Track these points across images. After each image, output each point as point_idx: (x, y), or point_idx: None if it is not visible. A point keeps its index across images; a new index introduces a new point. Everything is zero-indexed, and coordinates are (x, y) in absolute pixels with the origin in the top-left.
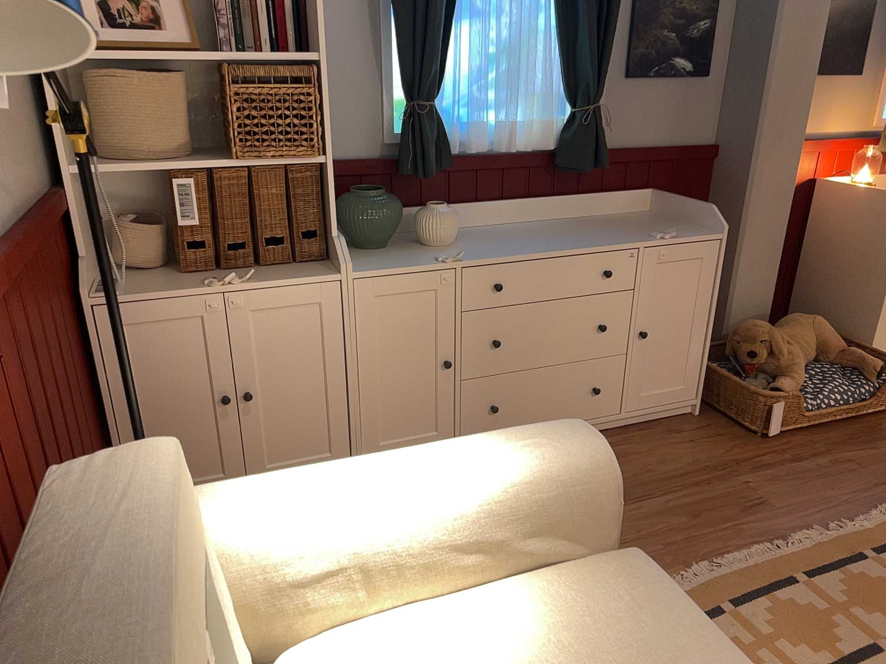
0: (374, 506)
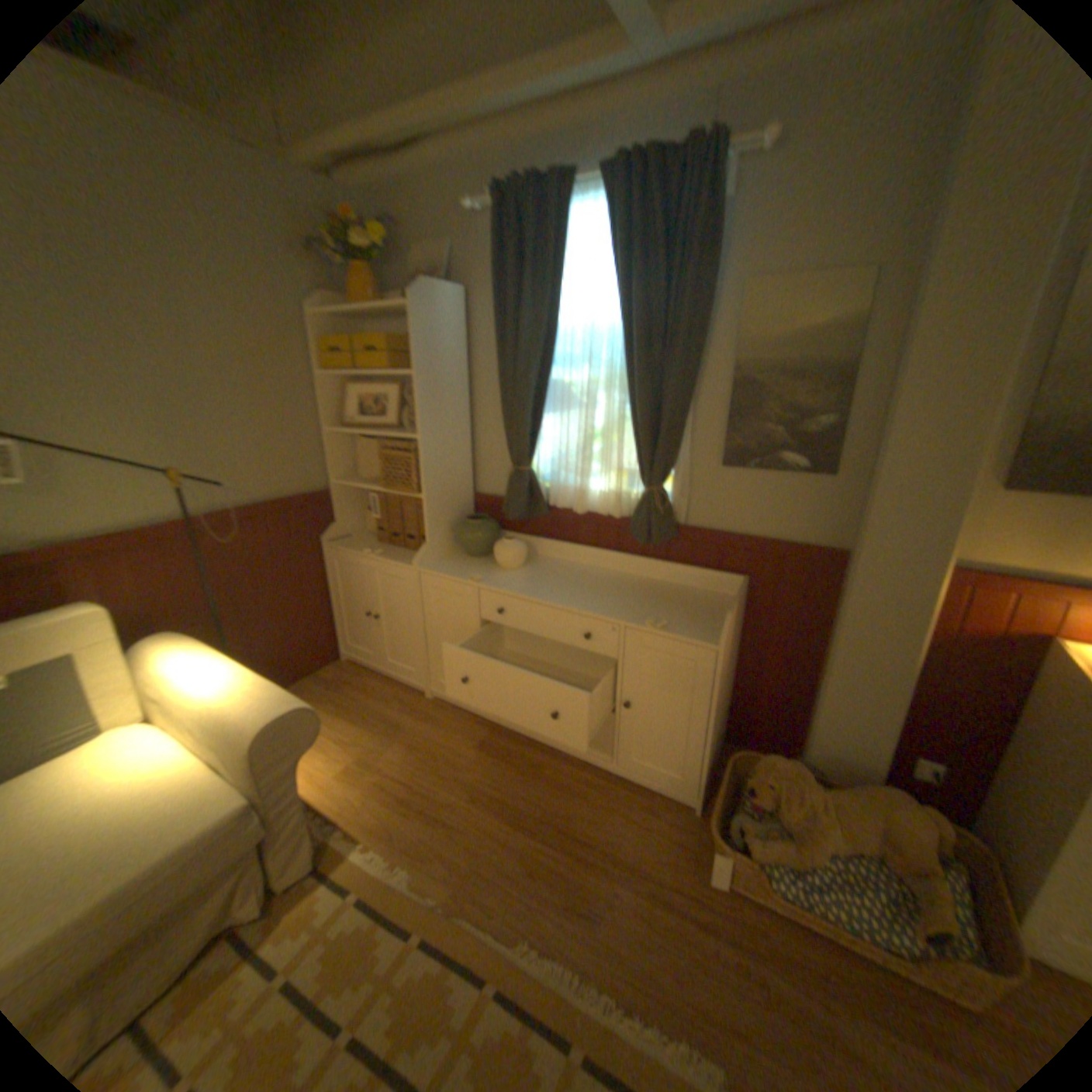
0: (178, 684)
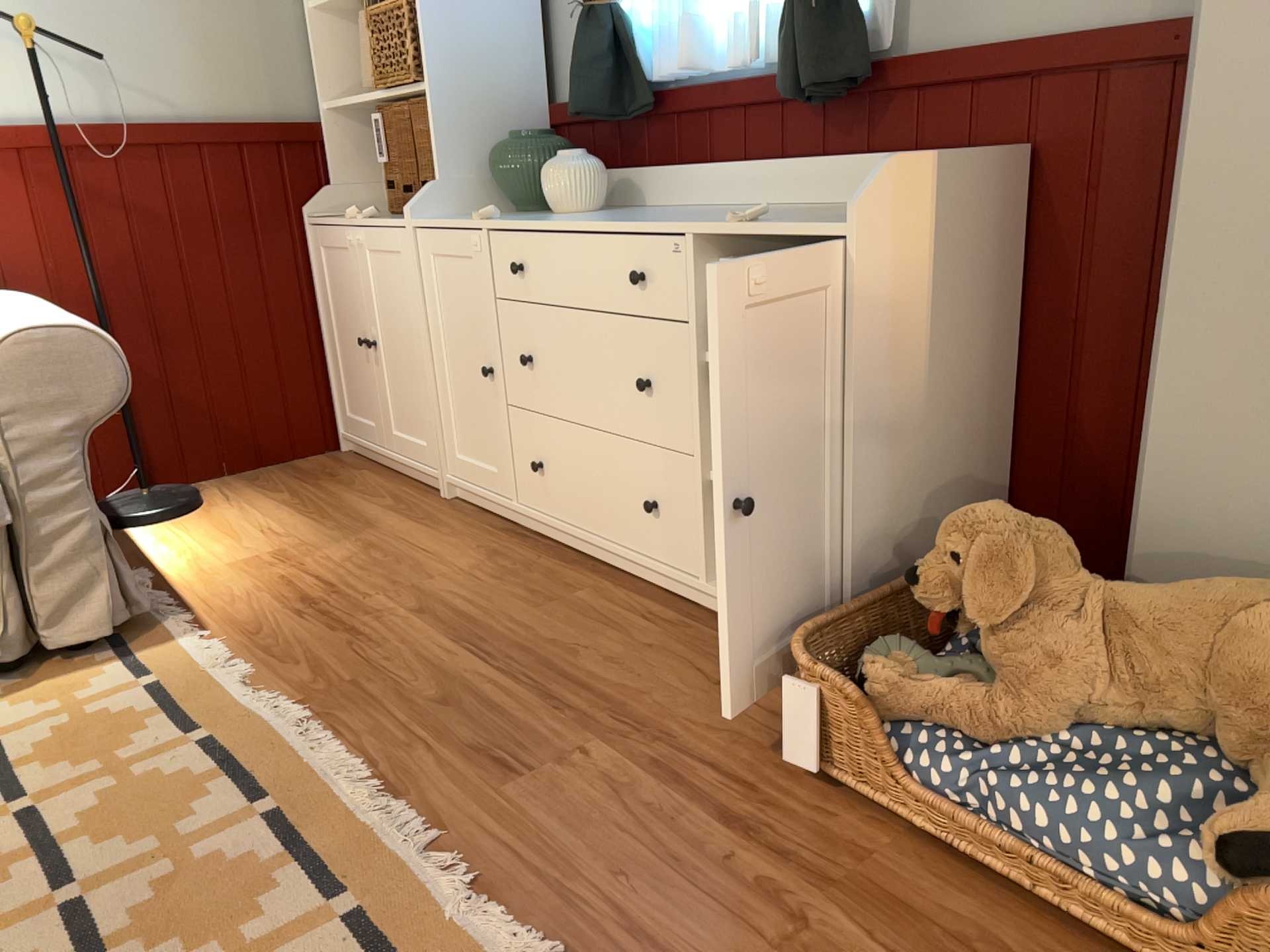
0: None
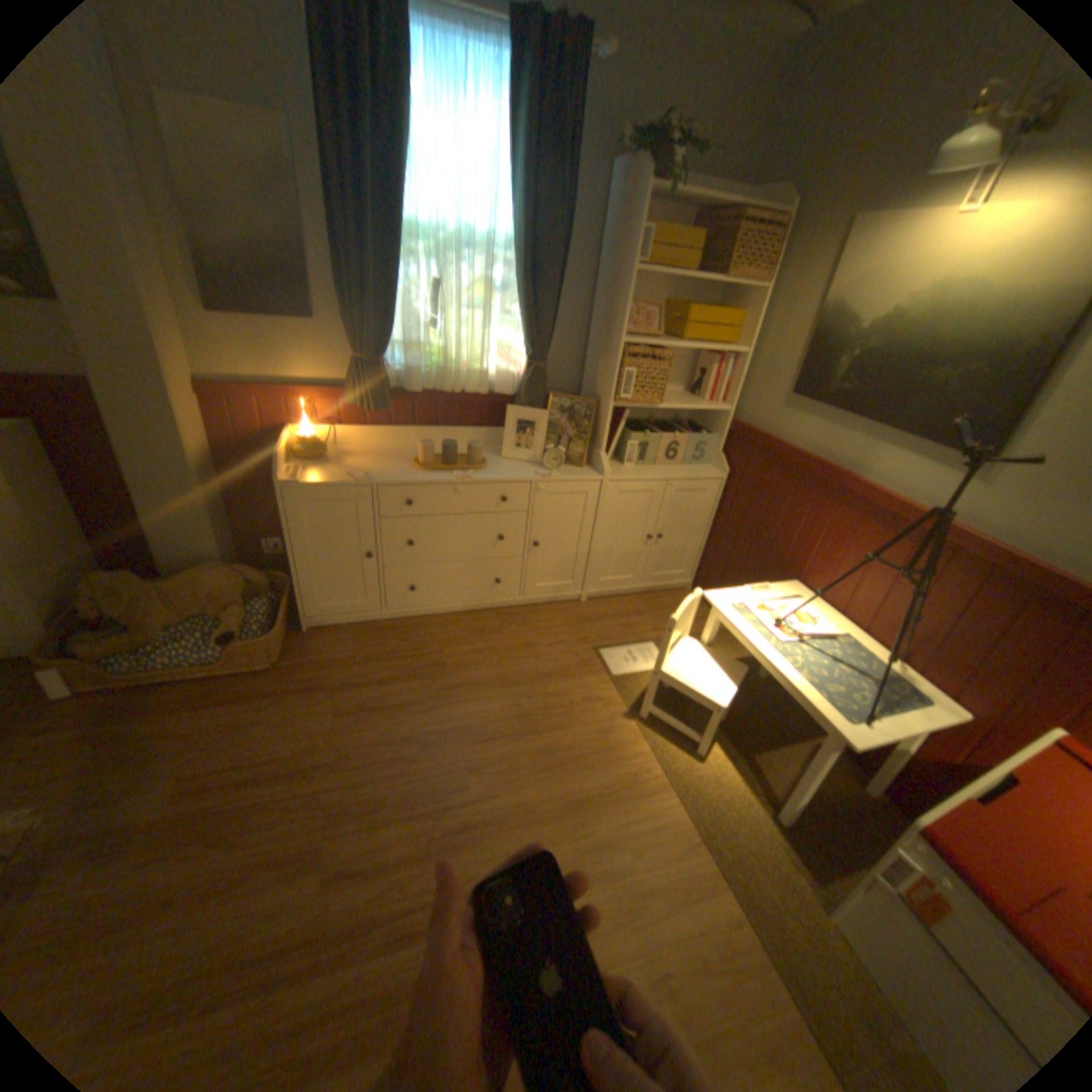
0: None
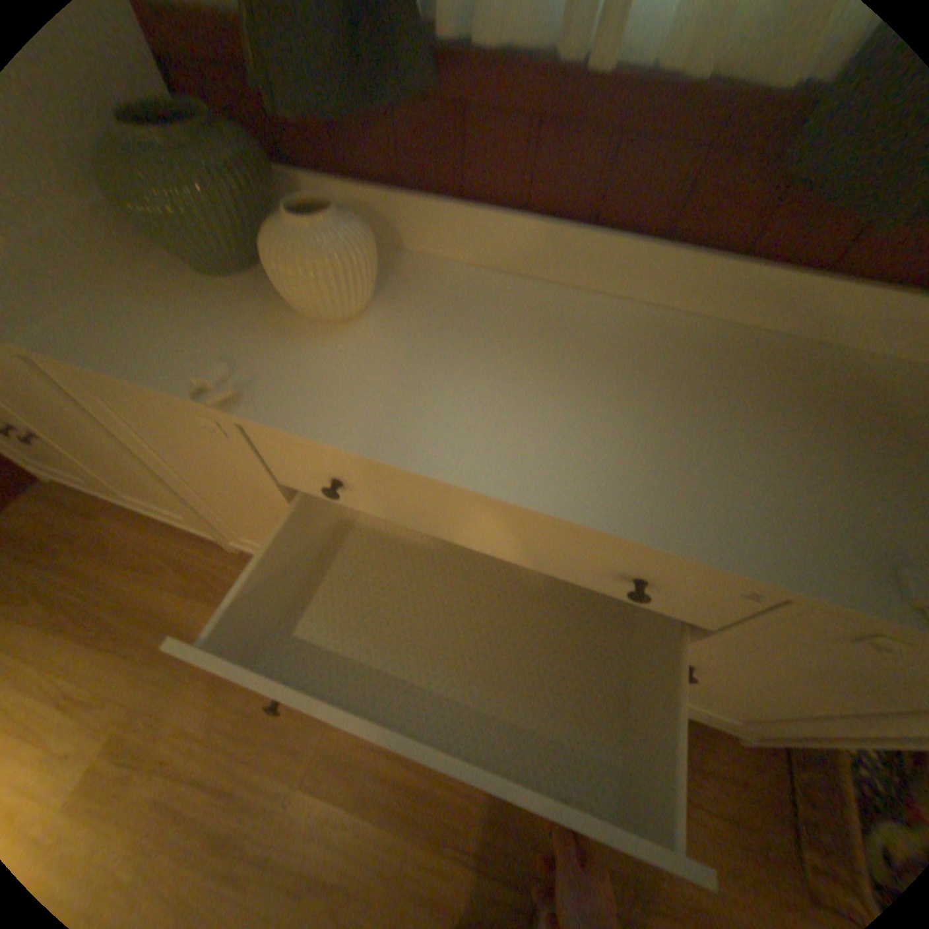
0: None
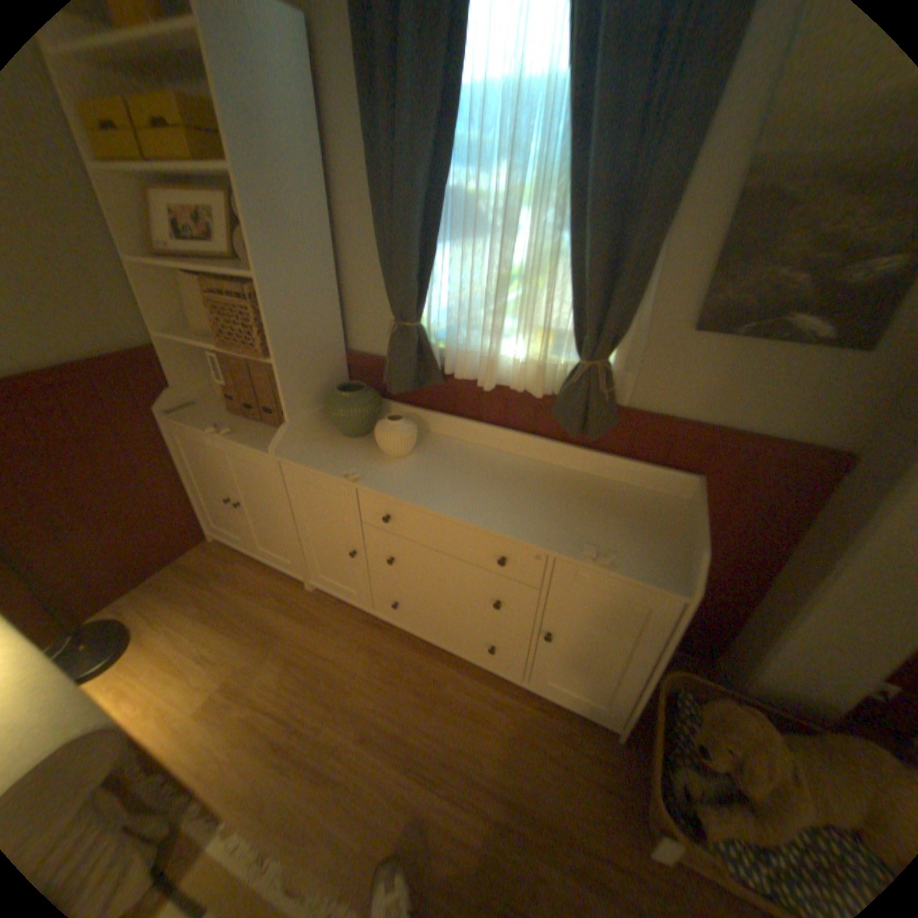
0: None
